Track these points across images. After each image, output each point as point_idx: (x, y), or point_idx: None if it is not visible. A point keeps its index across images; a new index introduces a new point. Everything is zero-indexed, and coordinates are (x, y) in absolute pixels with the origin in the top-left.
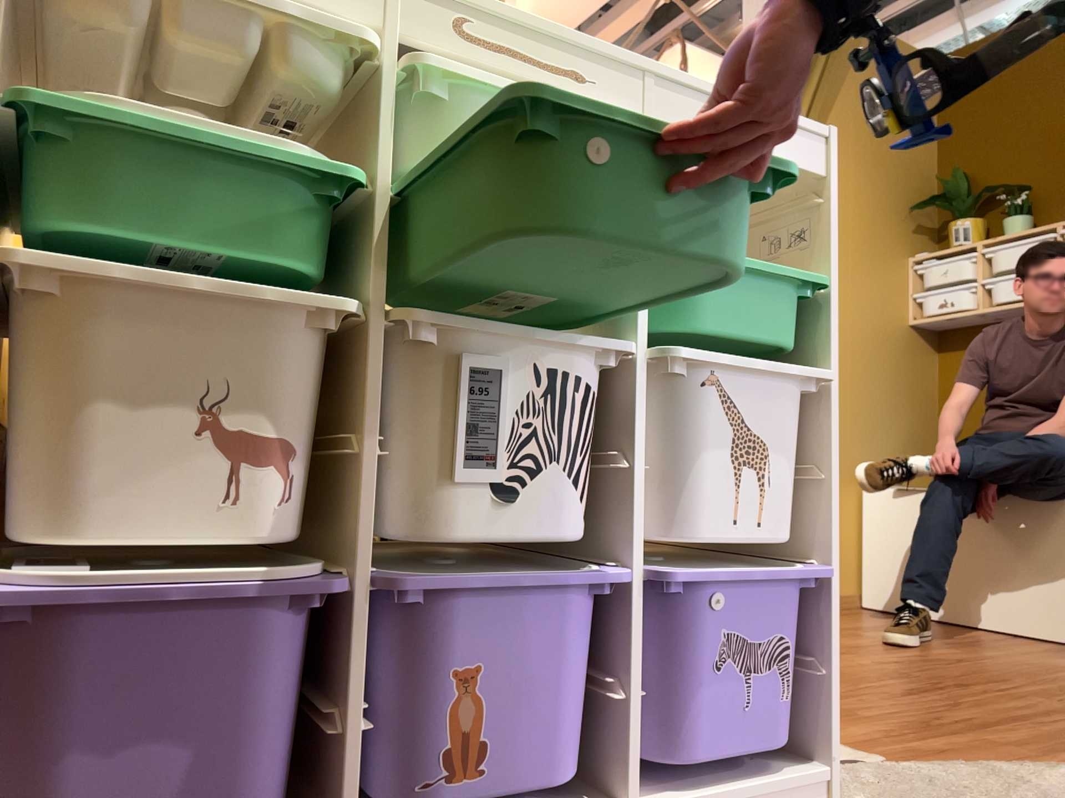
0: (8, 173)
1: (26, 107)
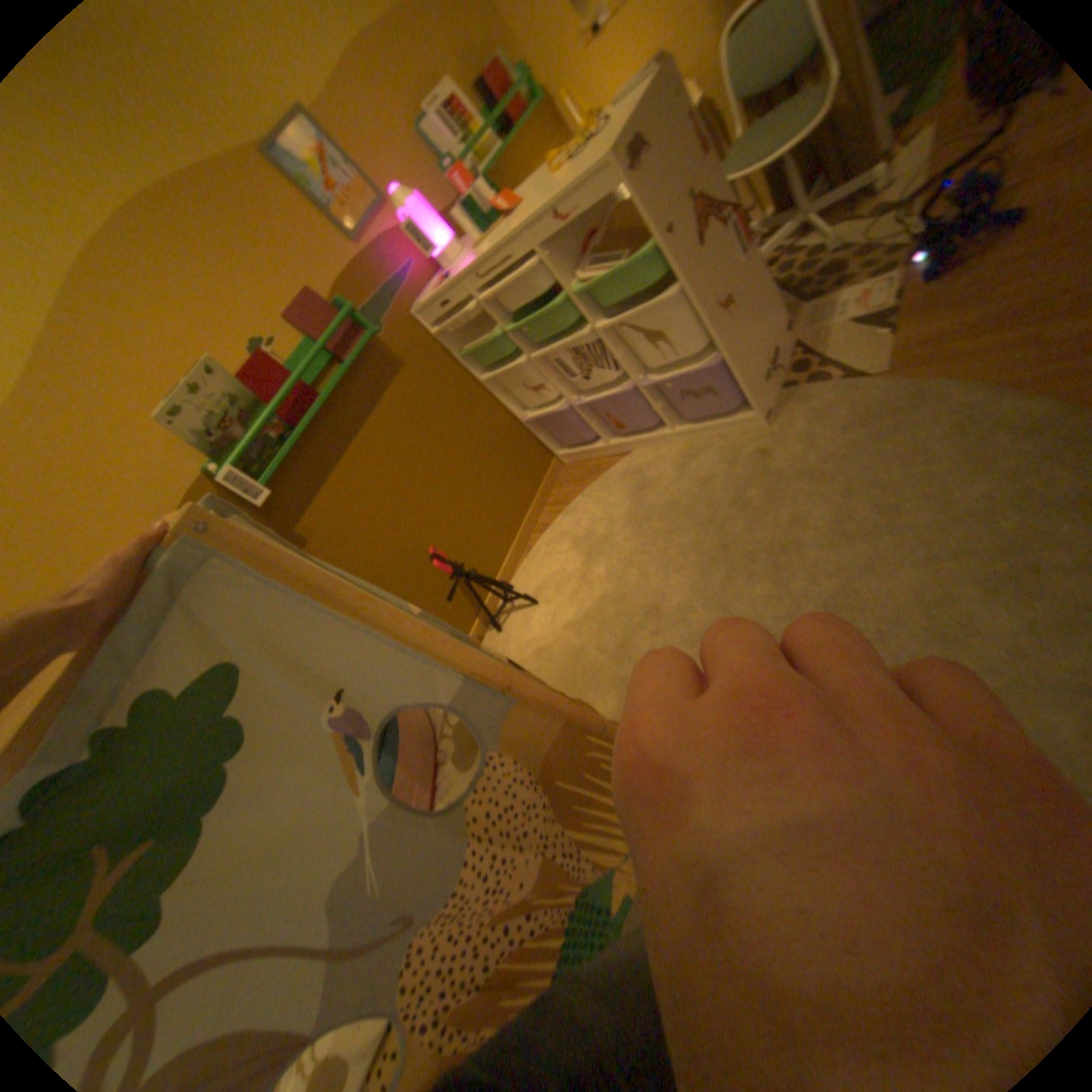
0: (469, 363)
1: (459, 352)
